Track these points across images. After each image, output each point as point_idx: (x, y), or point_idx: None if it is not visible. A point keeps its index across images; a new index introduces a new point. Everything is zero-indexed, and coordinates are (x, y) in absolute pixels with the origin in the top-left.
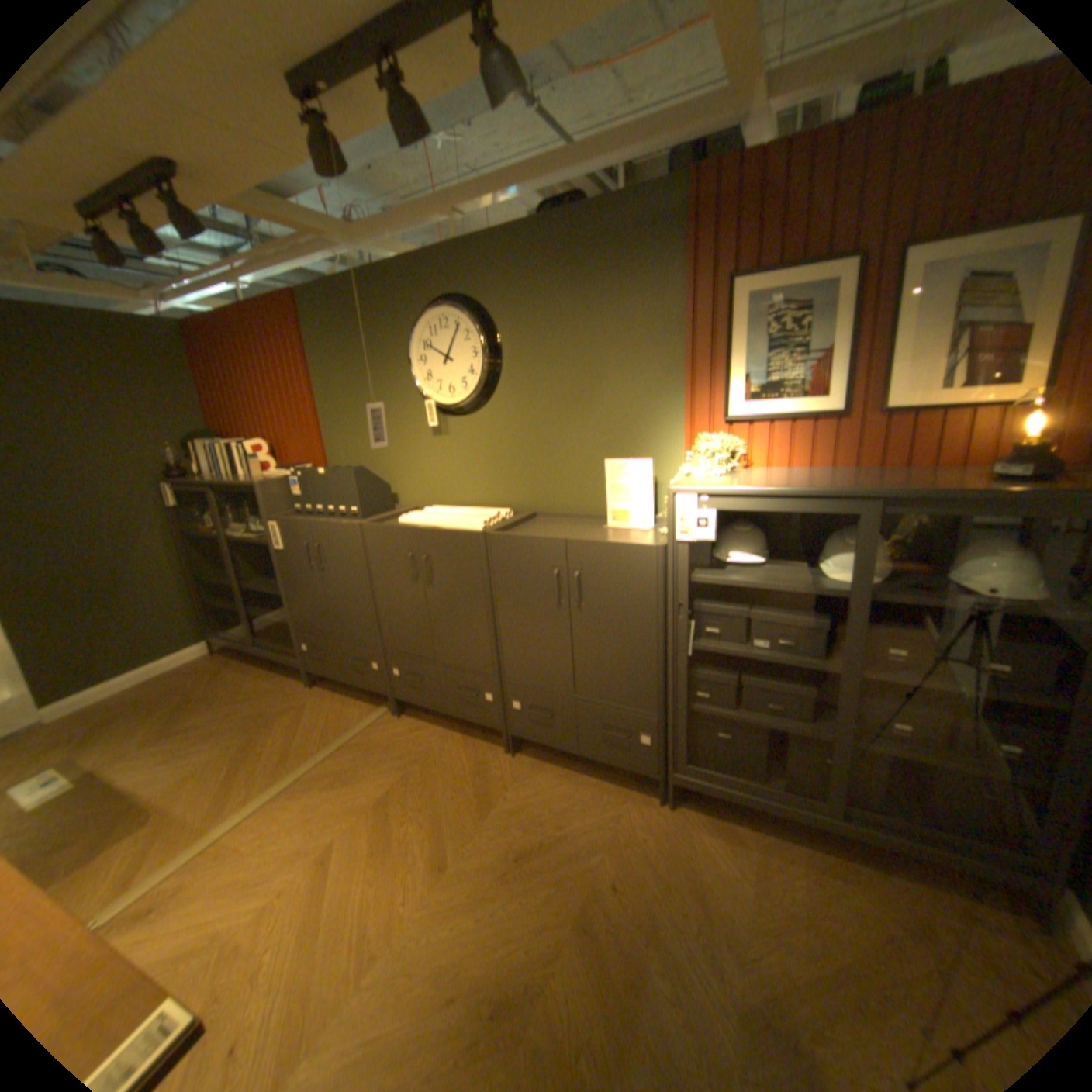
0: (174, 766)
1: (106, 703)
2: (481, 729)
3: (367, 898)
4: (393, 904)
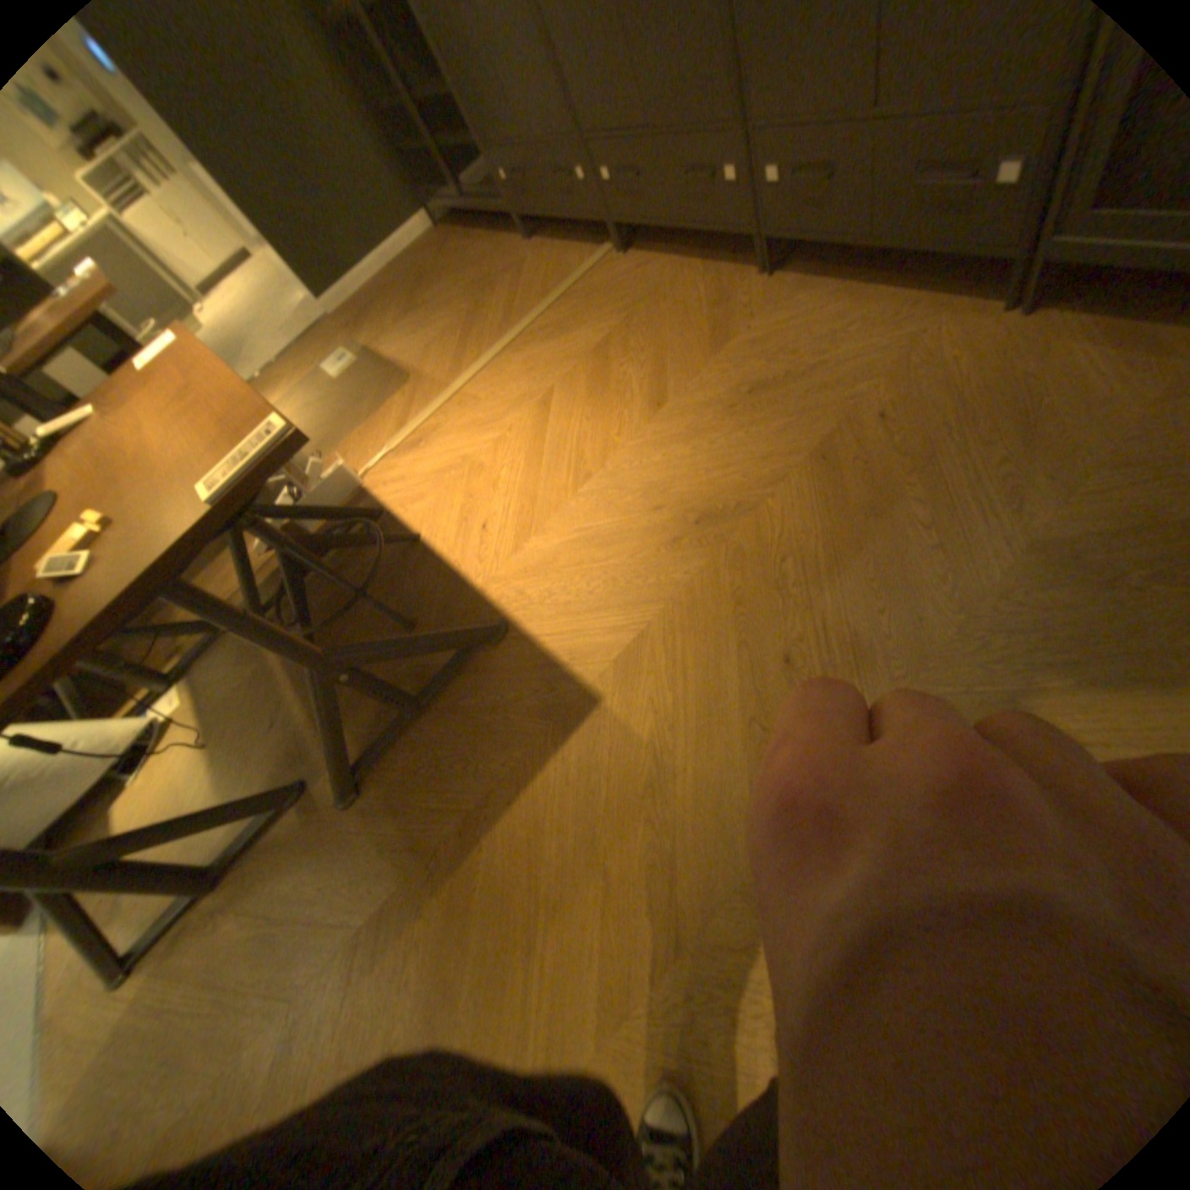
0: (420, 335)
1: (364, 289)
2: (732, 248)
3: (585, 430)
4: (610, 435)
